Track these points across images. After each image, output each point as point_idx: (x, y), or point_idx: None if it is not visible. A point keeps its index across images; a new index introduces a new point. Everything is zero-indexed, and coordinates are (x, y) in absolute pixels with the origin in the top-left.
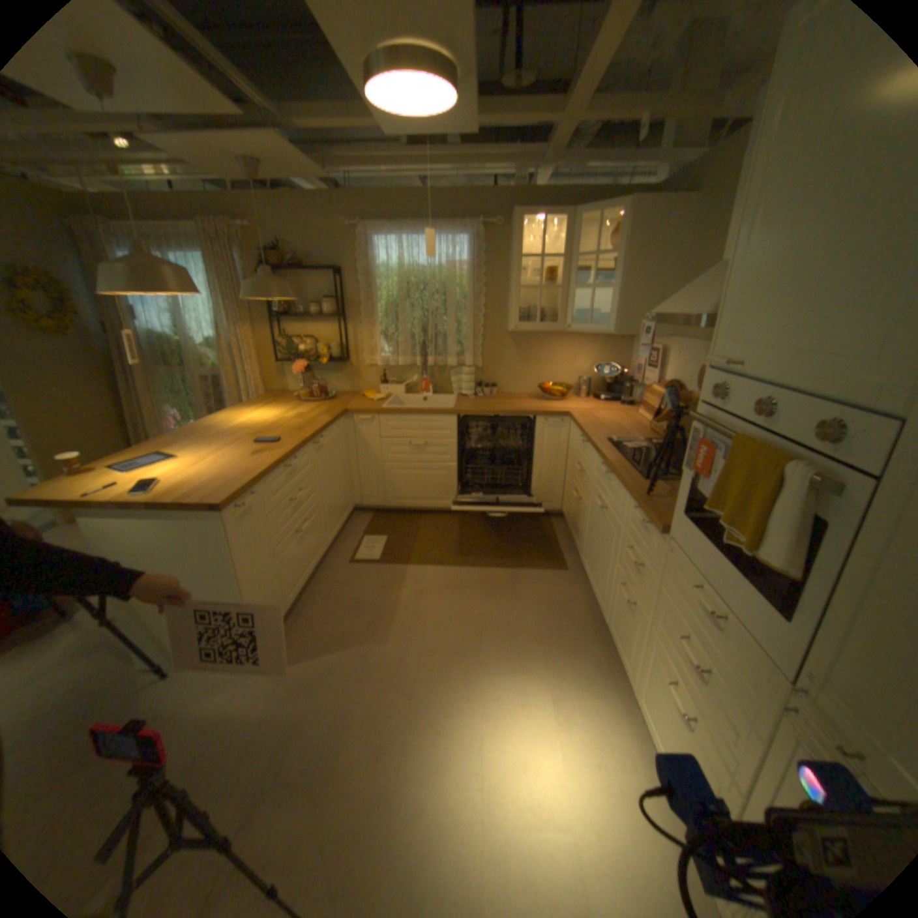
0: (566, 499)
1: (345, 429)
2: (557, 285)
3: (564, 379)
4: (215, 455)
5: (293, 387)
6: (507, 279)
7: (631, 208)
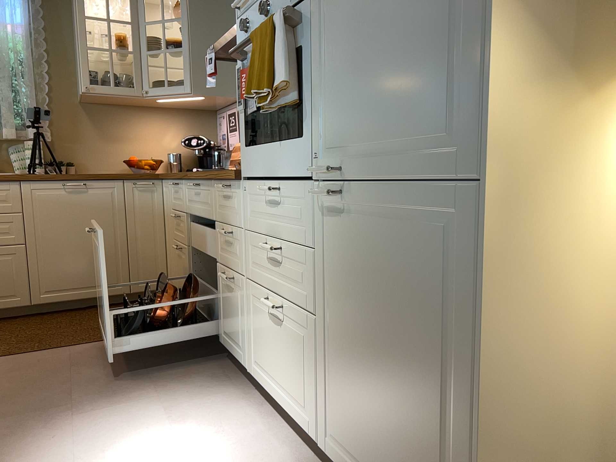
0: (170, 267)
1: None
2: (130, 55)
3: (153, 156)
4: None
5: None
6: (74, 48)
7: None
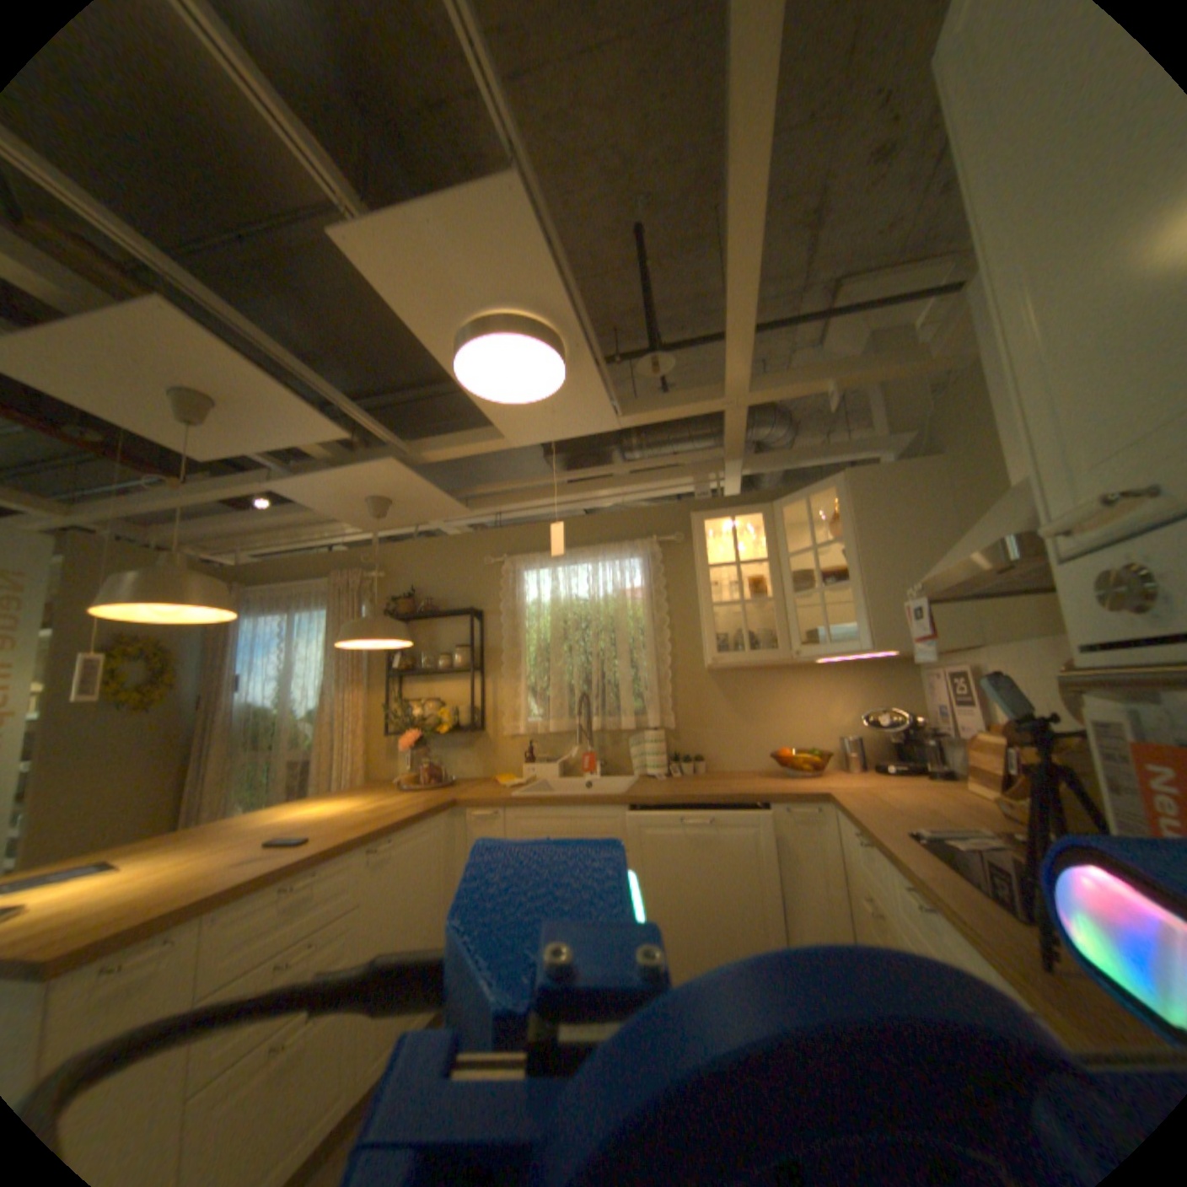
0: None
1: (451, 833)
2: (770, 600)
3: (816, 742)
4: (181, 865)
5: (404, 772)
6: (699, 603)
7: (850, 491)
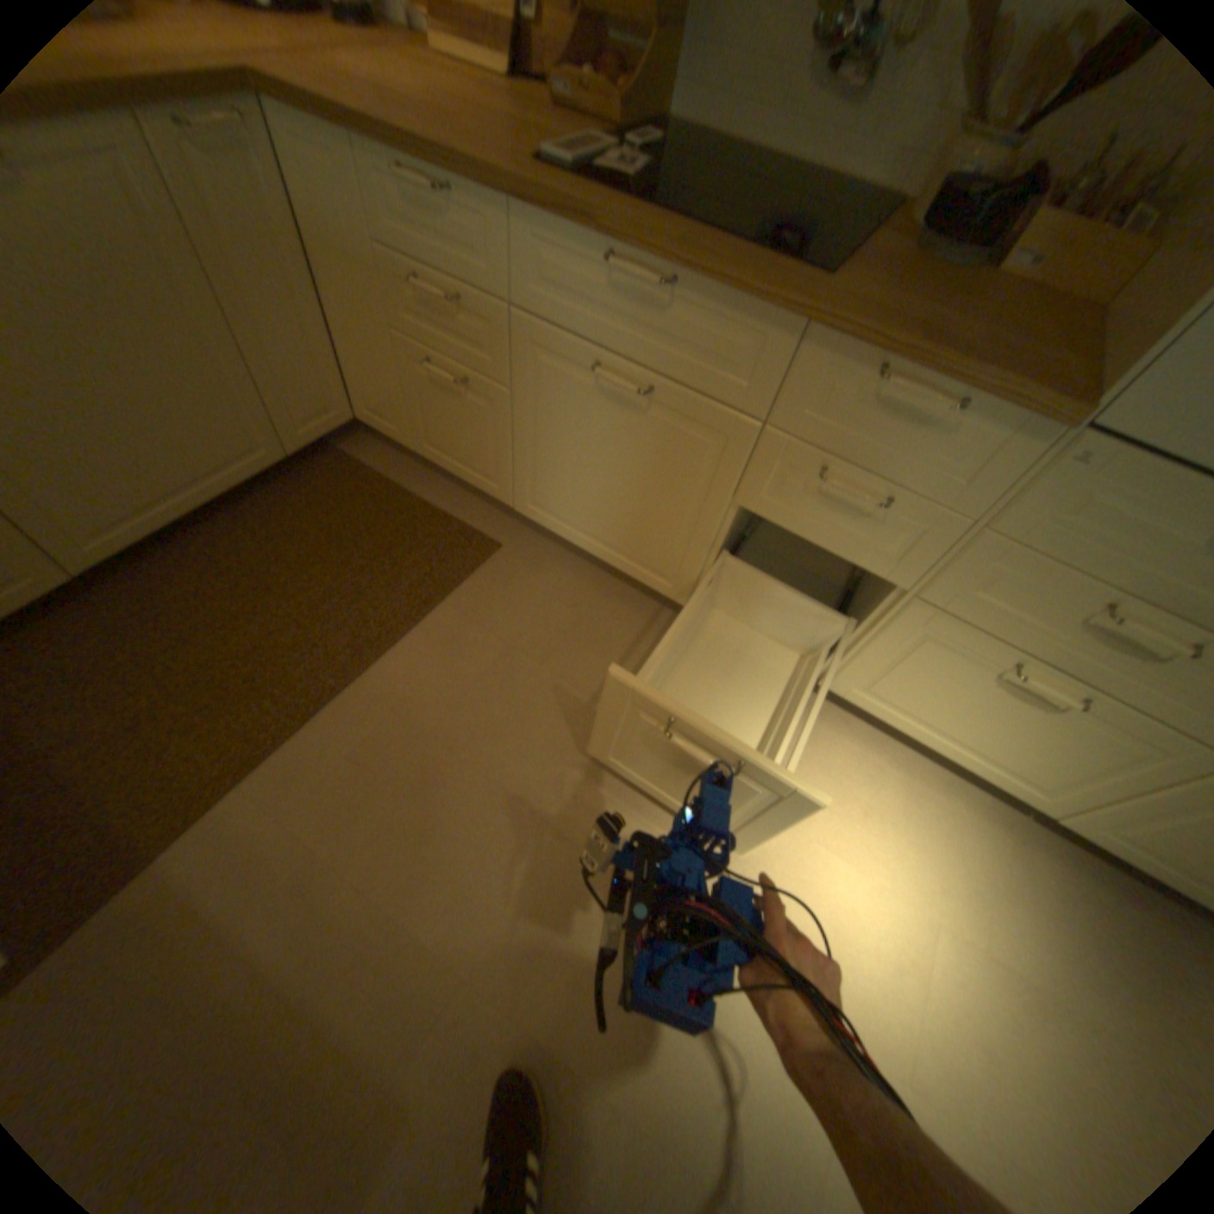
0: (368, 384)
1: None
2: None
3: None
4: None
5: None
6: None
7: None
